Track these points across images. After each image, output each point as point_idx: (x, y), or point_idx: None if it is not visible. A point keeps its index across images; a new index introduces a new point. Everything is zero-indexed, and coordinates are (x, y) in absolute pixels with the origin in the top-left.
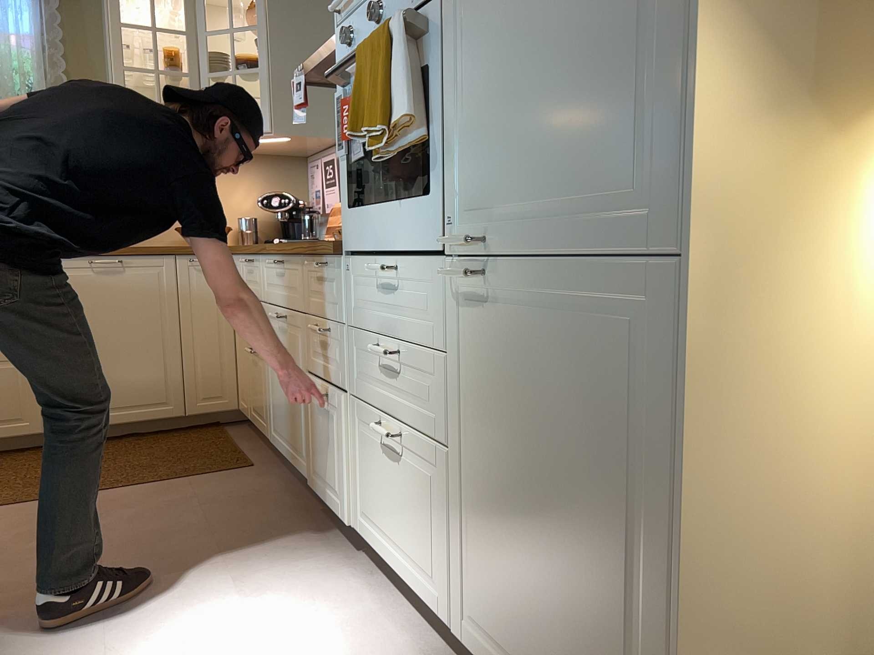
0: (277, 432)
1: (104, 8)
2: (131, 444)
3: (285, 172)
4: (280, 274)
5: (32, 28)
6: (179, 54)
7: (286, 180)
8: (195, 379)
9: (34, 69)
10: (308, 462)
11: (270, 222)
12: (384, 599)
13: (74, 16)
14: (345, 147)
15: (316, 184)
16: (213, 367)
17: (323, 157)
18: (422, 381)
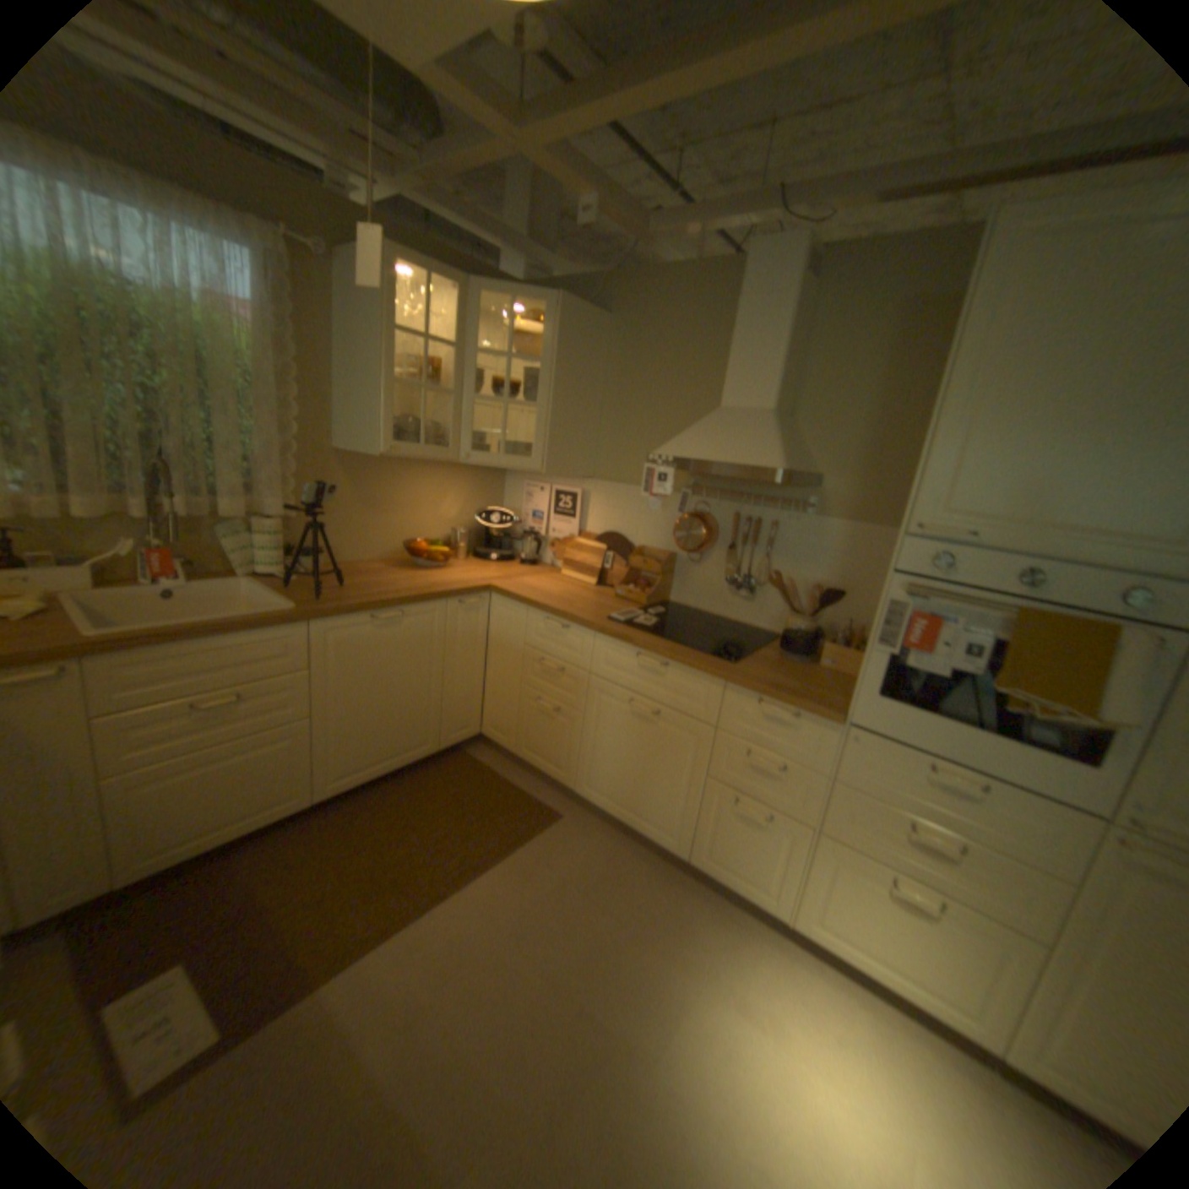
0: (601, 792)
1: (336, 283)
2: (399, 793)
3: (488, 481)
4: (650, 669)
5: (252, 298)
6: (429, 360)
7: (487, 489)
8: (451, 716)
9: (254, 354)
10: (685, 843)
11: (471, 530)
12: (853, 994)
13: (297, 286)
14: (891, 646)
15: (537, 506)
16: (467, 701)
17: (554, 486)
18: (1005, 881)
